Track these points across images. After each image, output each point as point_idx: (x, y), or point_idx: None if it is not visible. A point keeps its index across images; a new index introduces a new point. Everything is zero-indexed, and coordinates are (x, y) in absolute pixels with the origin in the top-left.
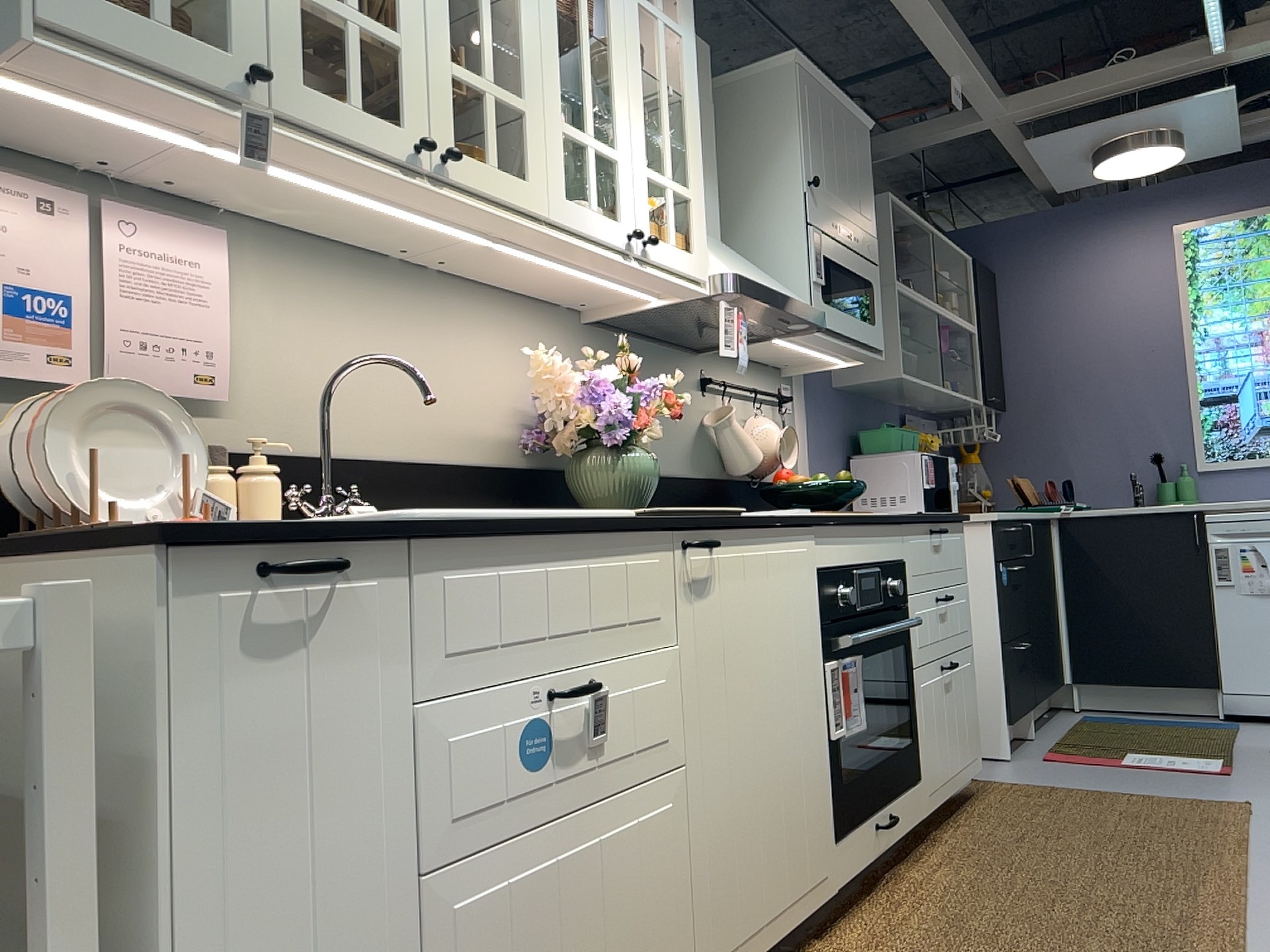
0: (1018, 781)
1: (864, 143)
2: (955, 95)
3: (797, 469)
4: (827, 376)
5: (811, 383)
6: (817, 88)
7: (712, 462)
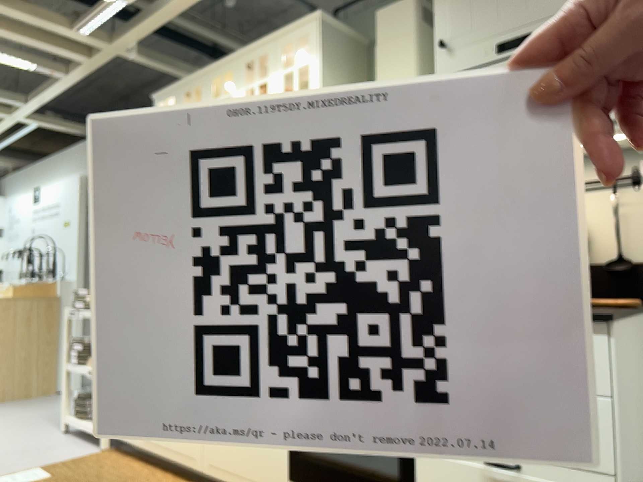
0: None
1: None
2: None
3: None
4: None
5: None
6: None
7: None
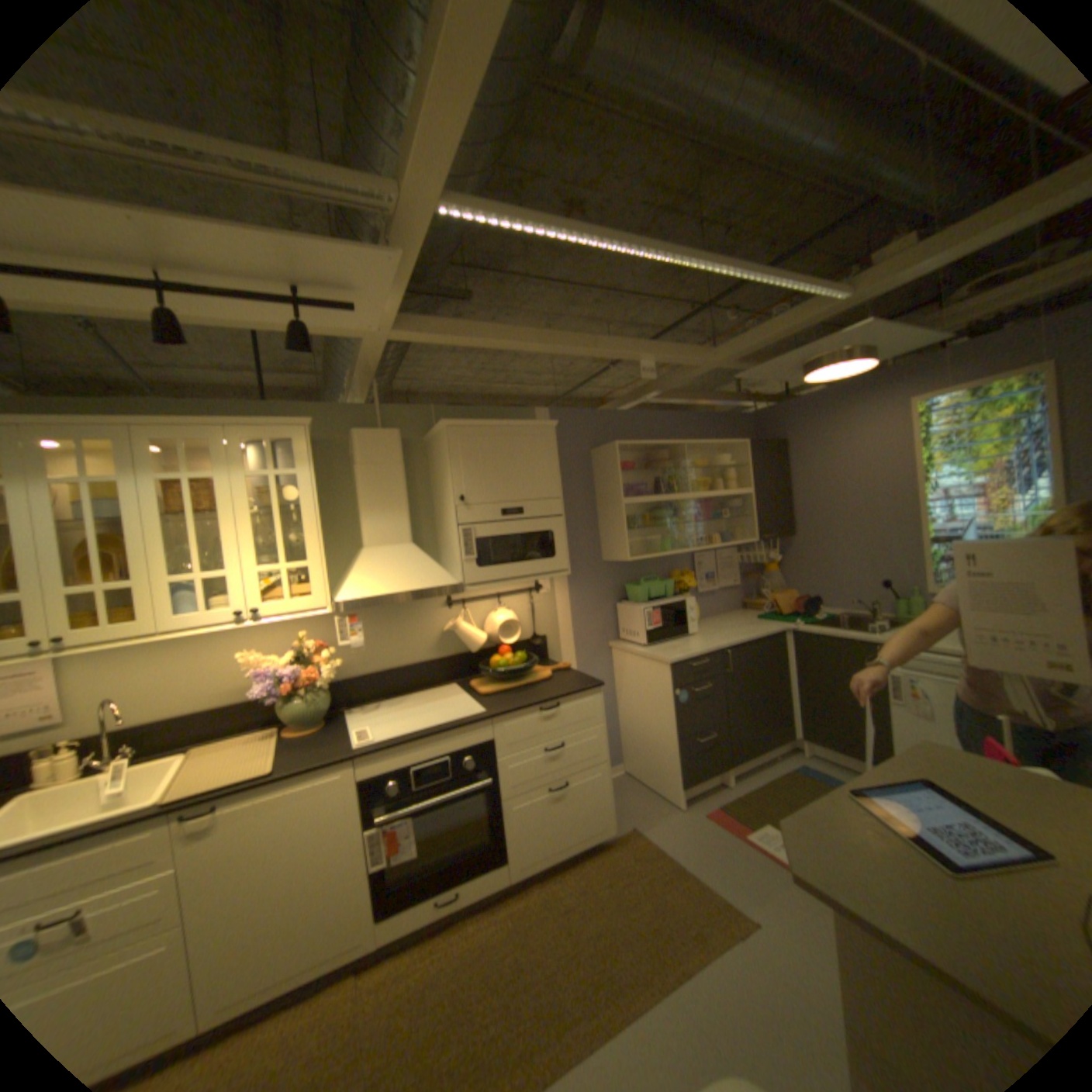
0: (656, 841)
1: (542, 440)
2: (644, 372)
3: (553, 625)
4: (592, 557)
5: (570, 567)
6: (473, 431)
7: (456, 645)
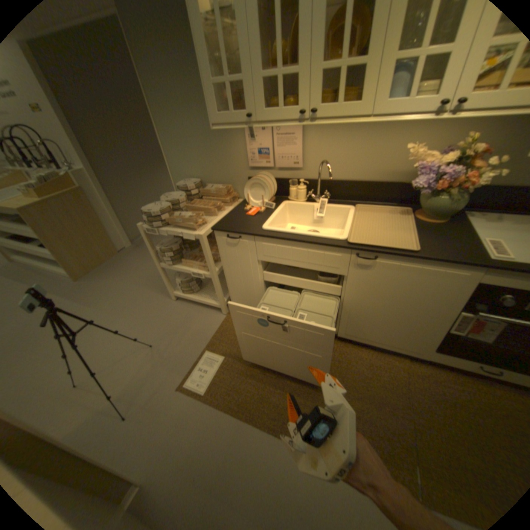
0: None
1: None
2: None
3: None
4: None
5: None
6: None
7: None
